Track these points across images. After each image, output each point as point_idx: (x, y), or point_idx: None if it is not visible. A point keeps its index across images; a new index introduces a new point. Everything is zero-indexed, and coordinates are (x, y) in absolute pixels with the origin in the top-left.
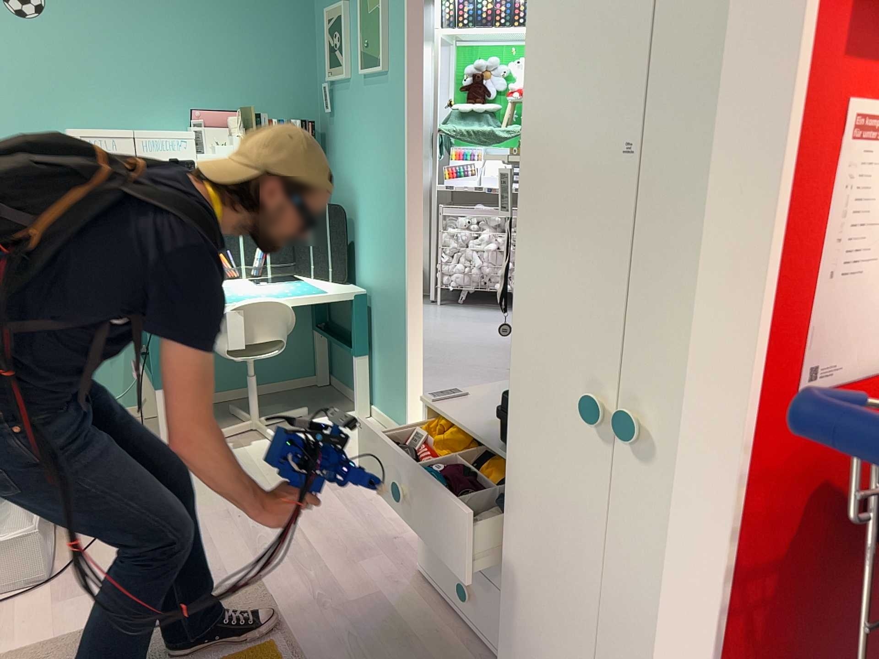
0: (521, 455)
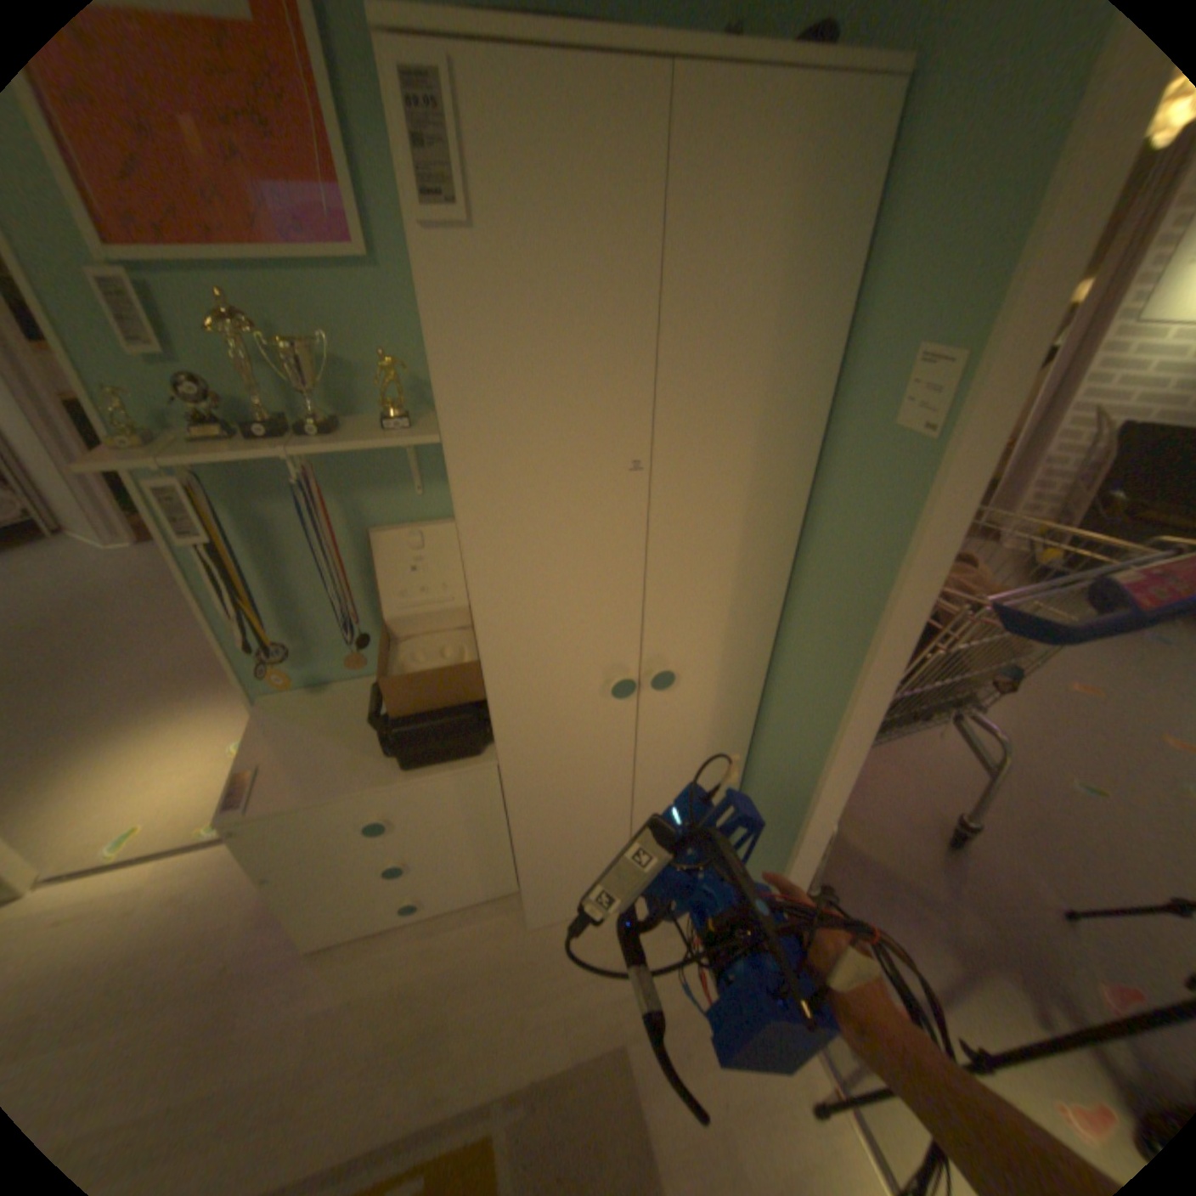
0: (523, 766)
